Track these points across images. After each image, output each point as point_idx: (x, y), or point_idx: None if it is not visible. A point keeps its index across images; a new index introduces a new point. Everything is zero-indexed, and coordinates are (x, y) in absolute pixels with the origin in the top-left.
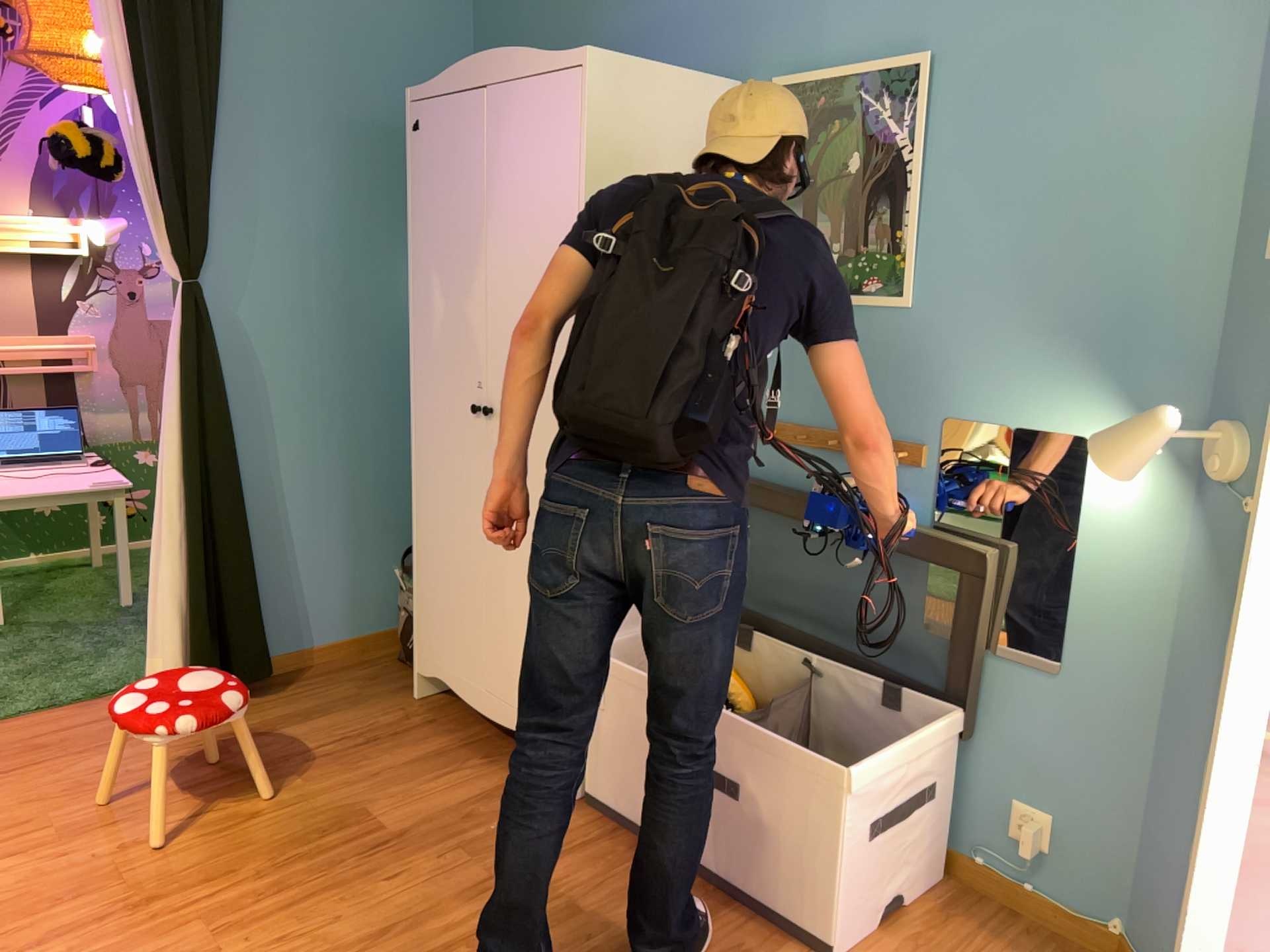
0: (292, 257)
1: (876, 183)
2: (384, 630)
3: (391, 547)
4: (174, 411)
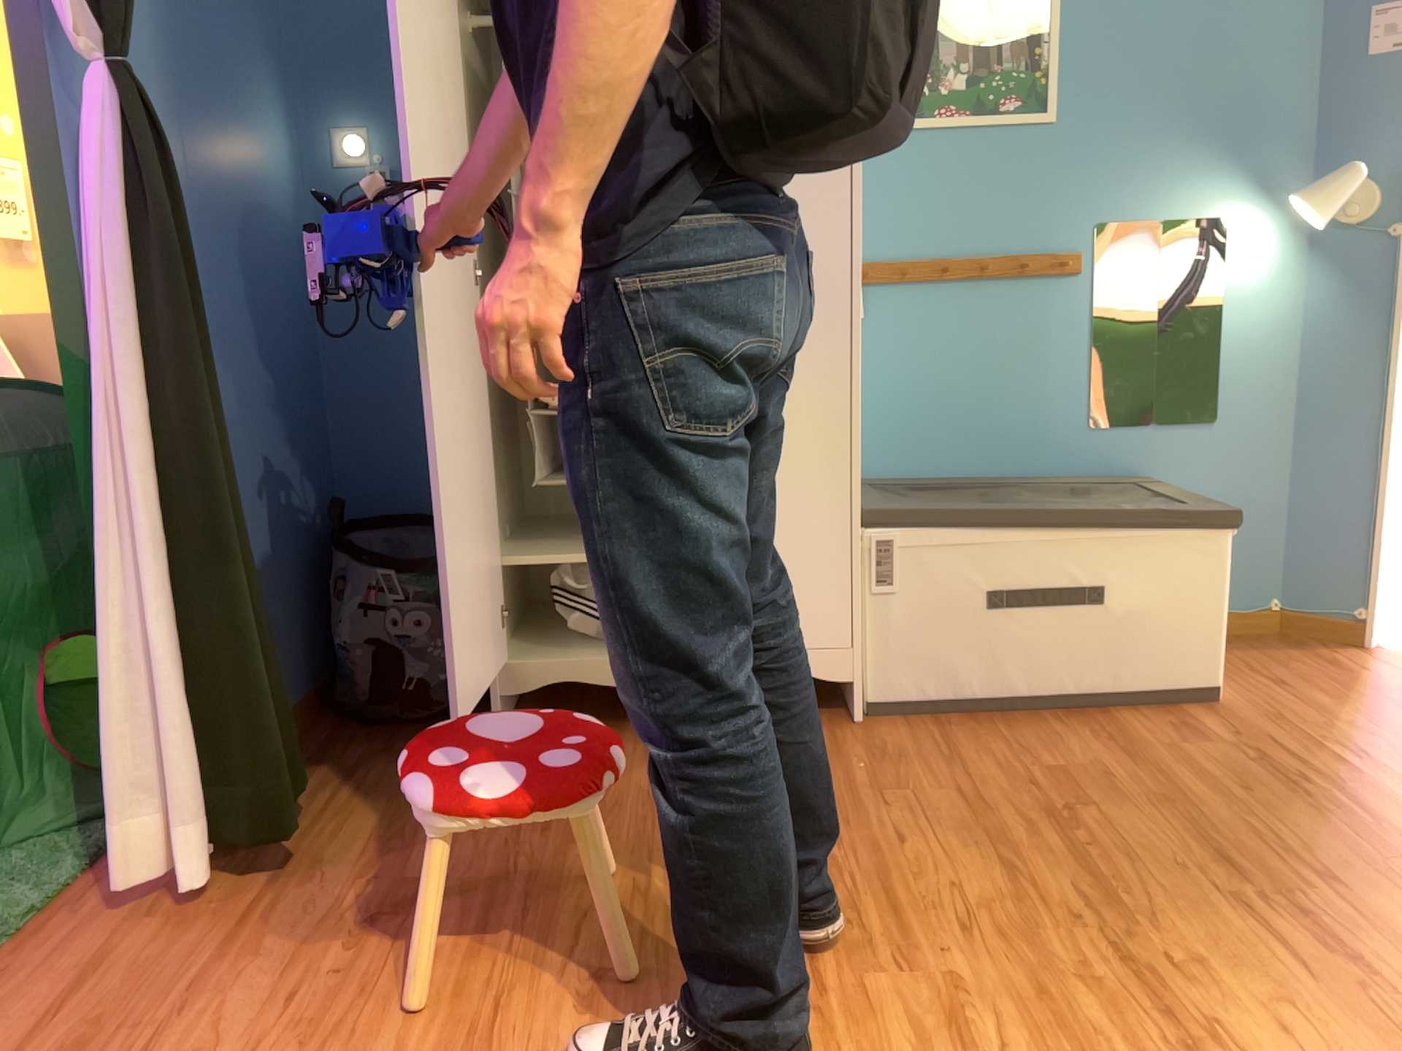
0: (156, 63)
1: (1010, 0)
2: (305, 695)
3: (293, 563)
4: (122, 323)
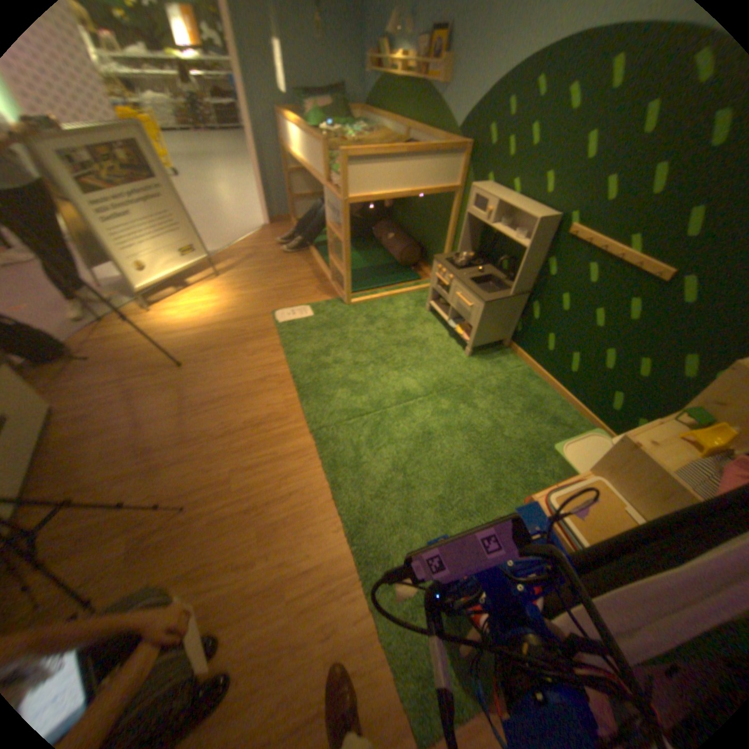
0: None
1: None
2: None
3: None
4: None
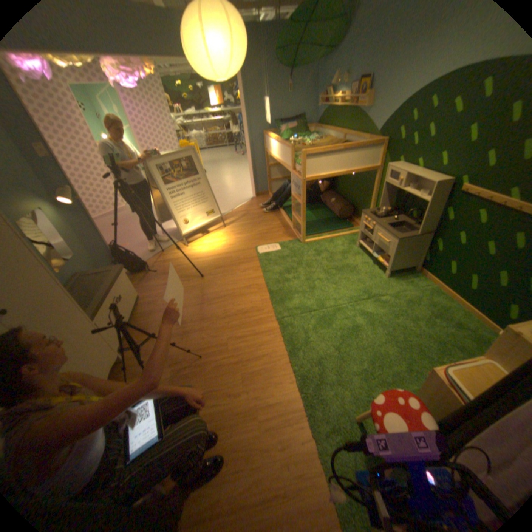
0: None
1: None
2: None
3: None
4: None
